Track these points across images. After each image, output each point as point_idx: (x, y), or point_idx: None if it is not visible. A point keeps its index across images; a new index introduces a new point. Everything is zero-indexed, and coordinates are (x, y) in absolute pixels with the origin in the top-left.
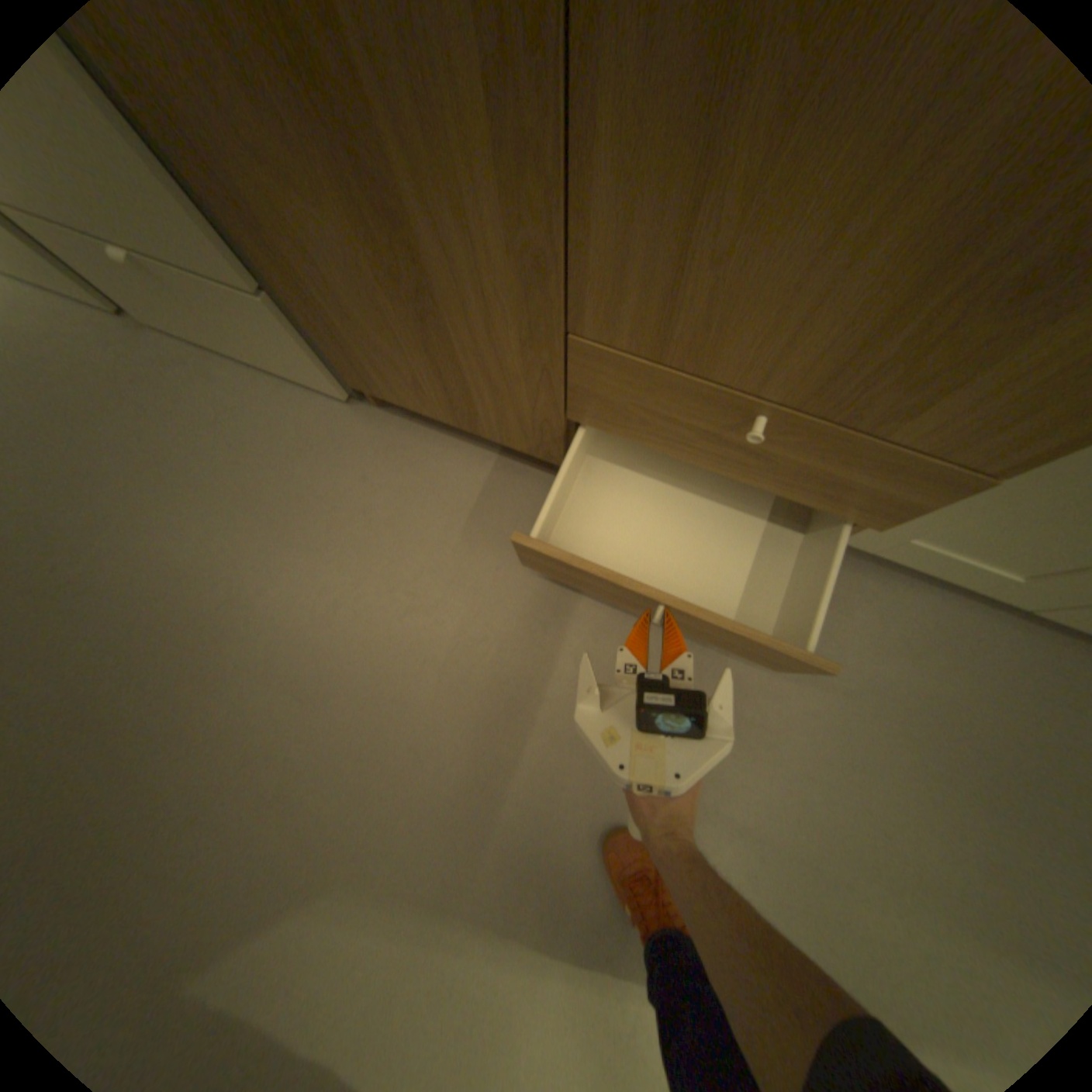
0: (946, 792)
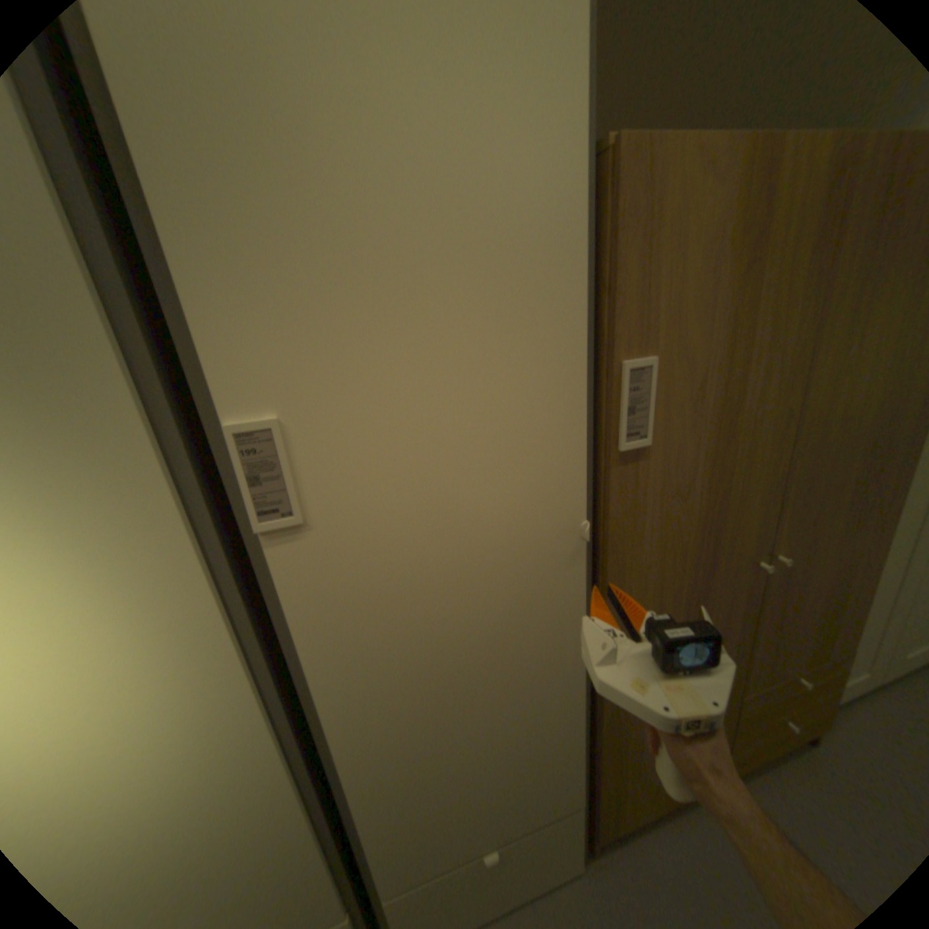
0: None
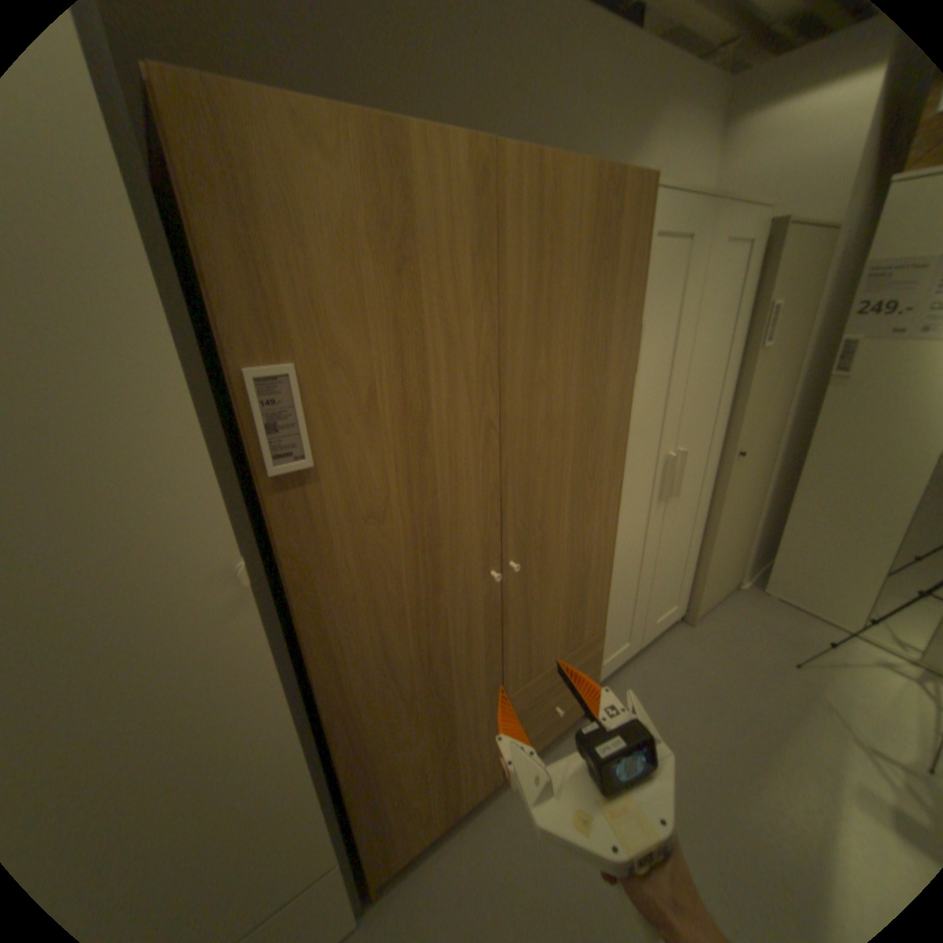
0: (711, 722)
